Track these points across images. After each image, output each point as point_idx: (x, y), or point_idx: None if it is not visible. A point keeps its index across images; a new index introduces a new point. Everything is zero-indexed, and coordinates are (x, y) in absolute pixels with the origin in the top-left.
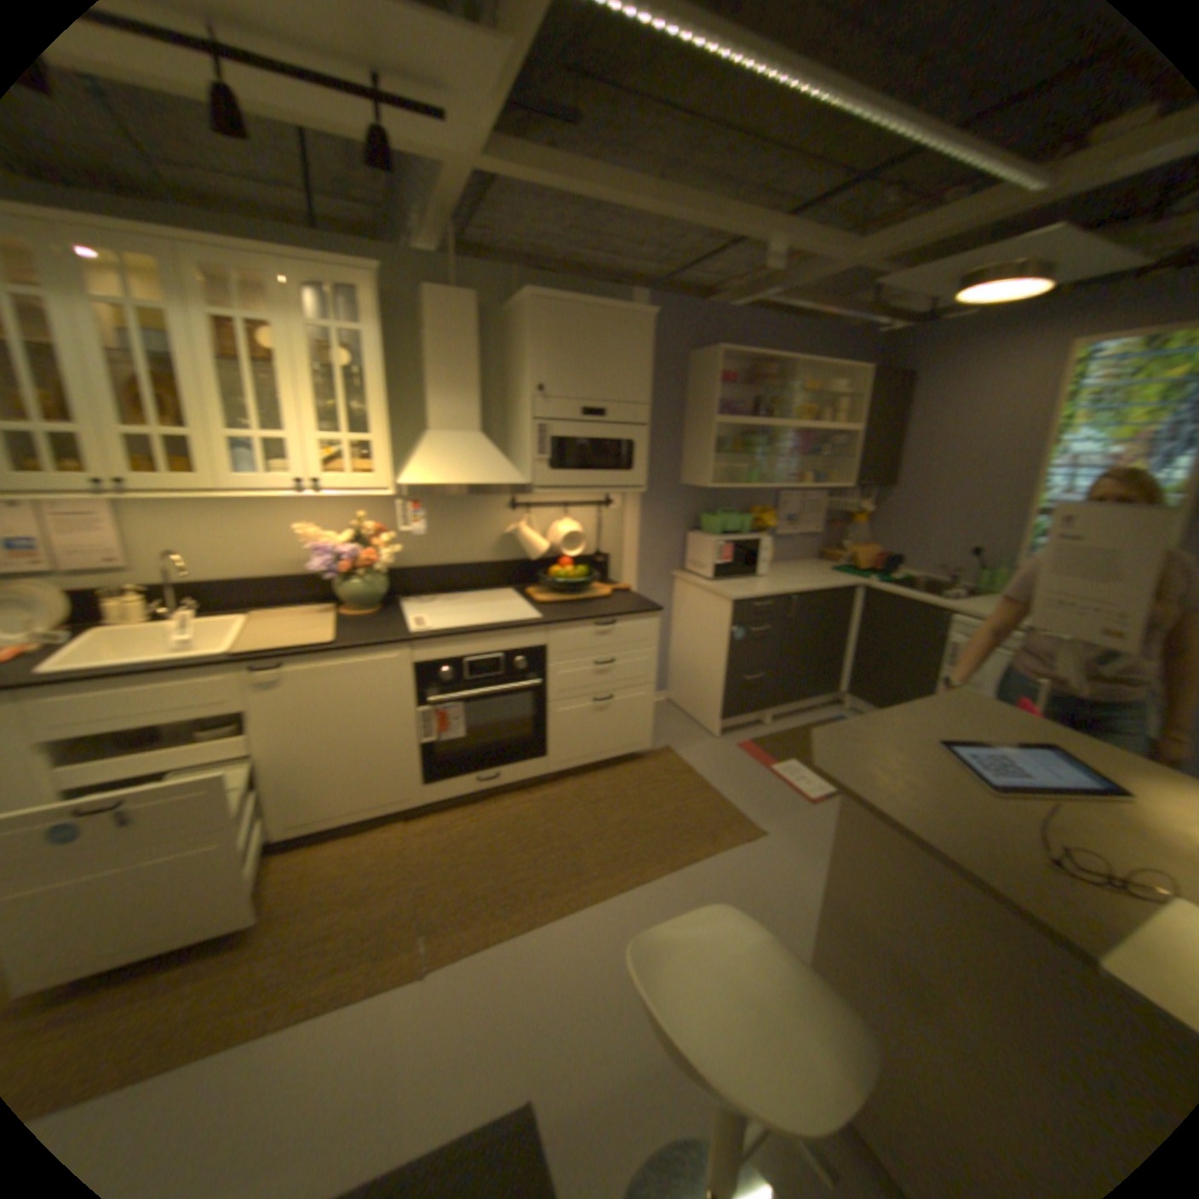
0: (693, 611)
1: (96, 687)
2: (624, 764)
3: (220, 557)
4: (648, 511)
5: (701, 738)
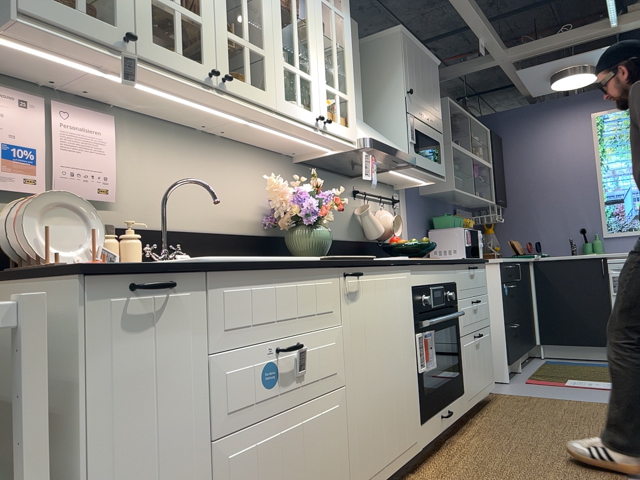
0: None
1: (262, 278)
2: (487, 404)
3: (190, 206)
4: (411, 212)
5: (499, 385)
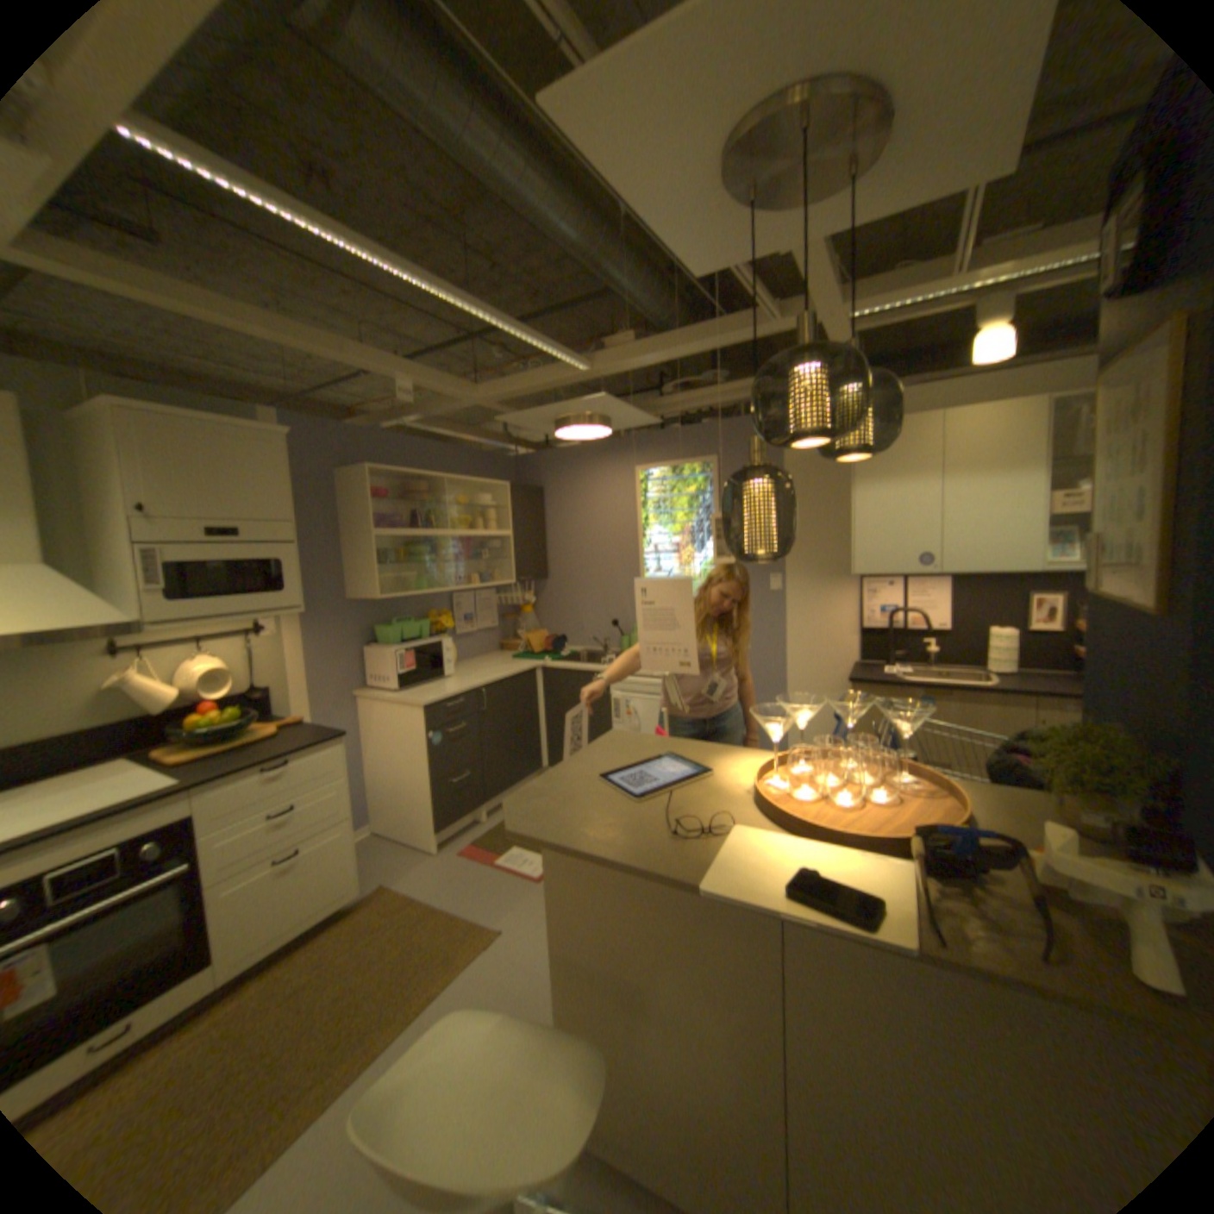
0: (385, 727)
1: None
2: (329, 928)
3: None
4: (314, 630)
5: (418, 861)
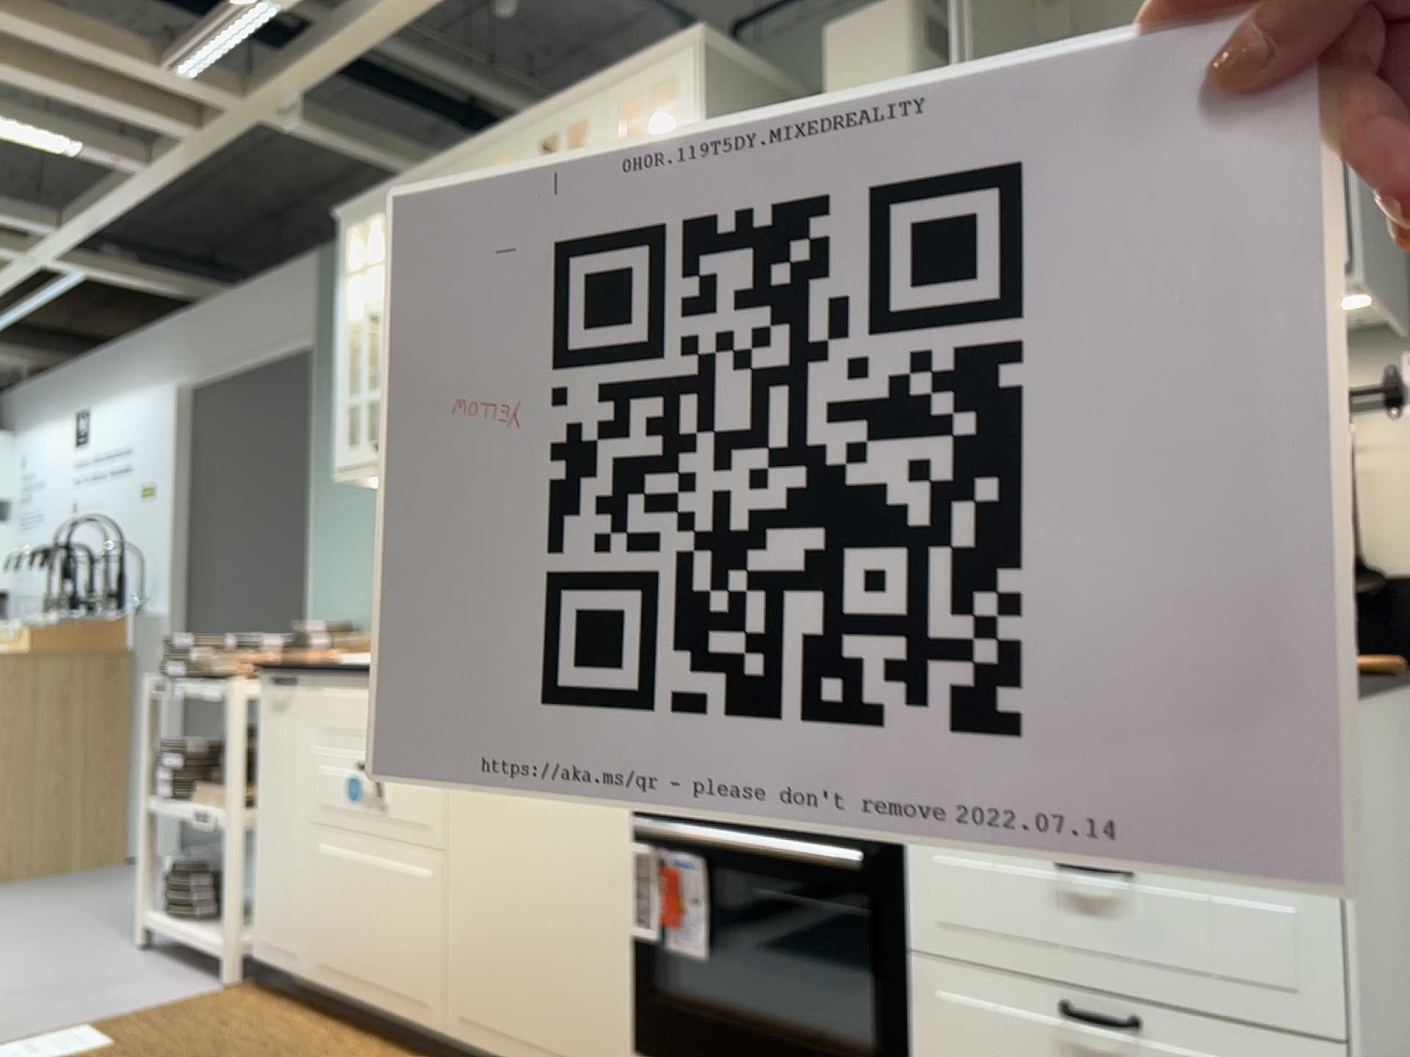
0: None
1: (355, 682)
2: None
3: None
4: None
5: None
